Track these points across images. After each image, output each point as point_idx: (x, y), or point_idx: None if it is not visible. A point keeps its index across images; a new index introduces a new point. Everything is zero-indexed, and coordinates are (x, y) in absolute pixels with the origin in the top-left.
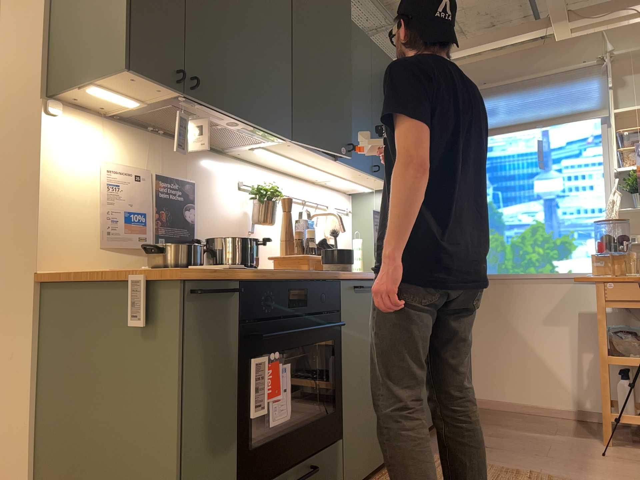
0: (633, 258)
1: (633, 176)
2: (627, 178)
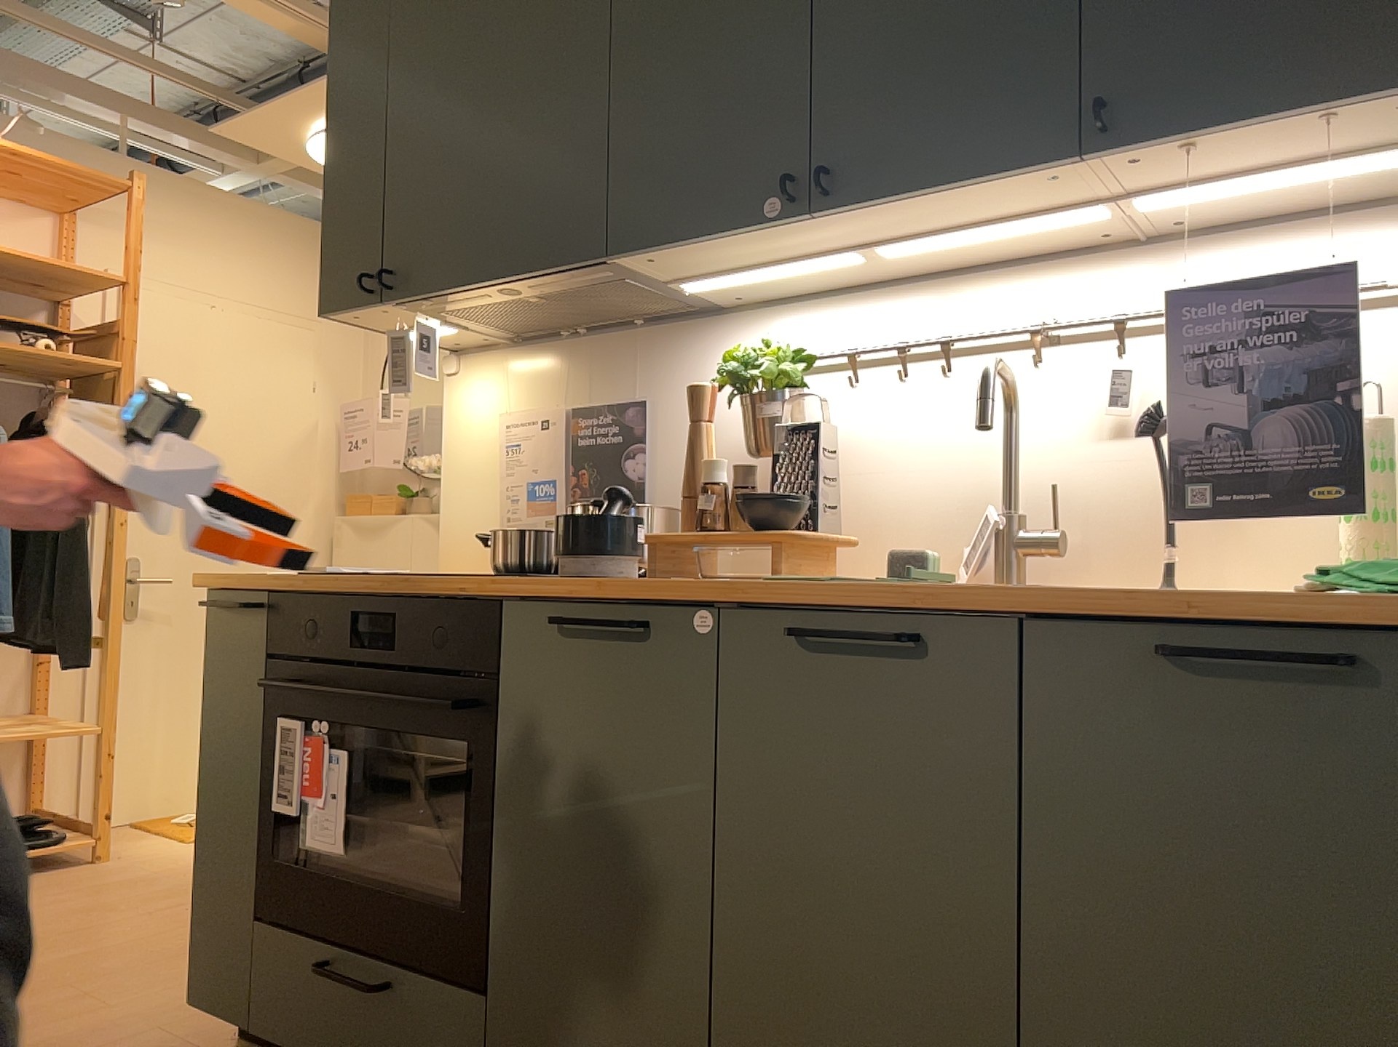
0: None
1: None
2: None
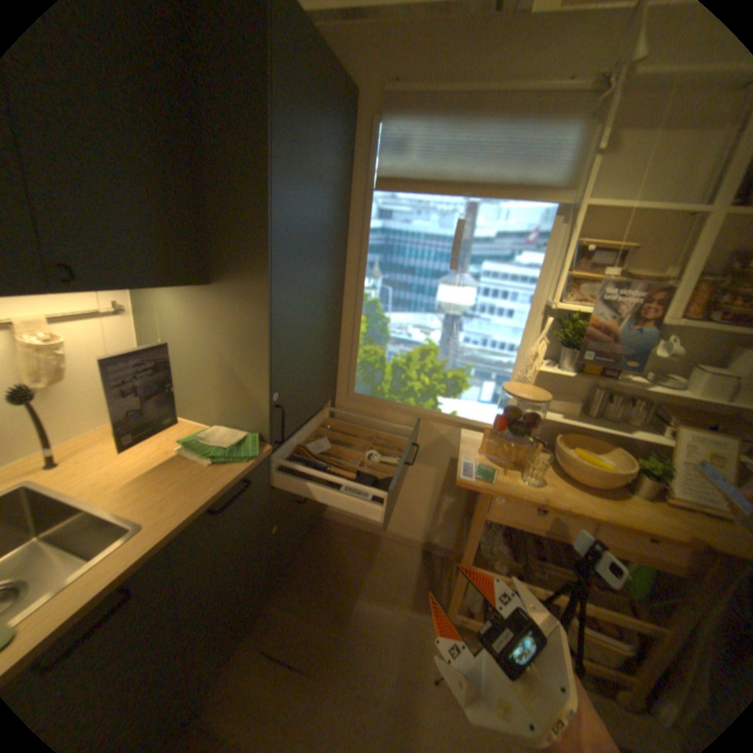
0: (538, 448)
1: (575, 319)
2: (567, 319)
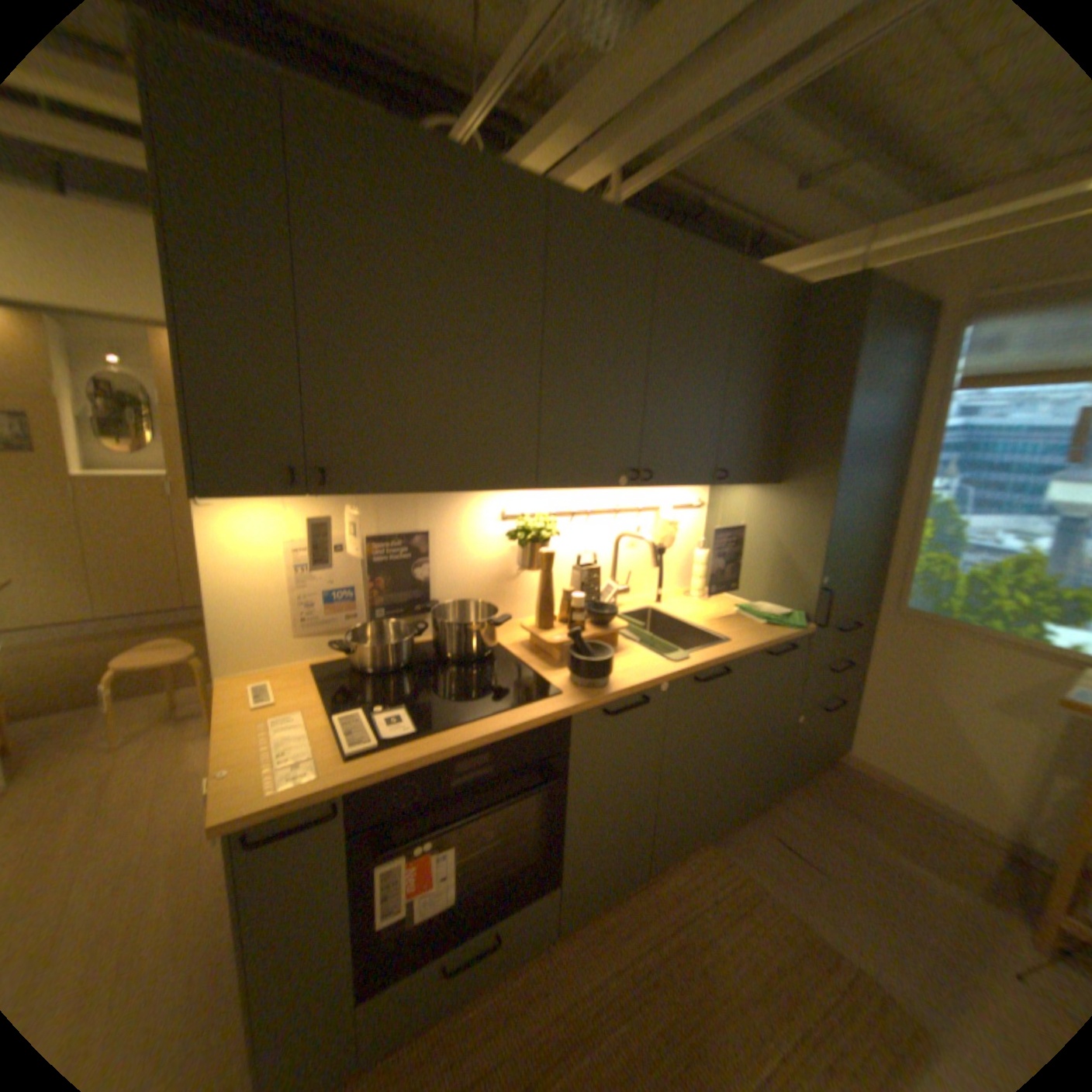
0: None
1: None
2: None
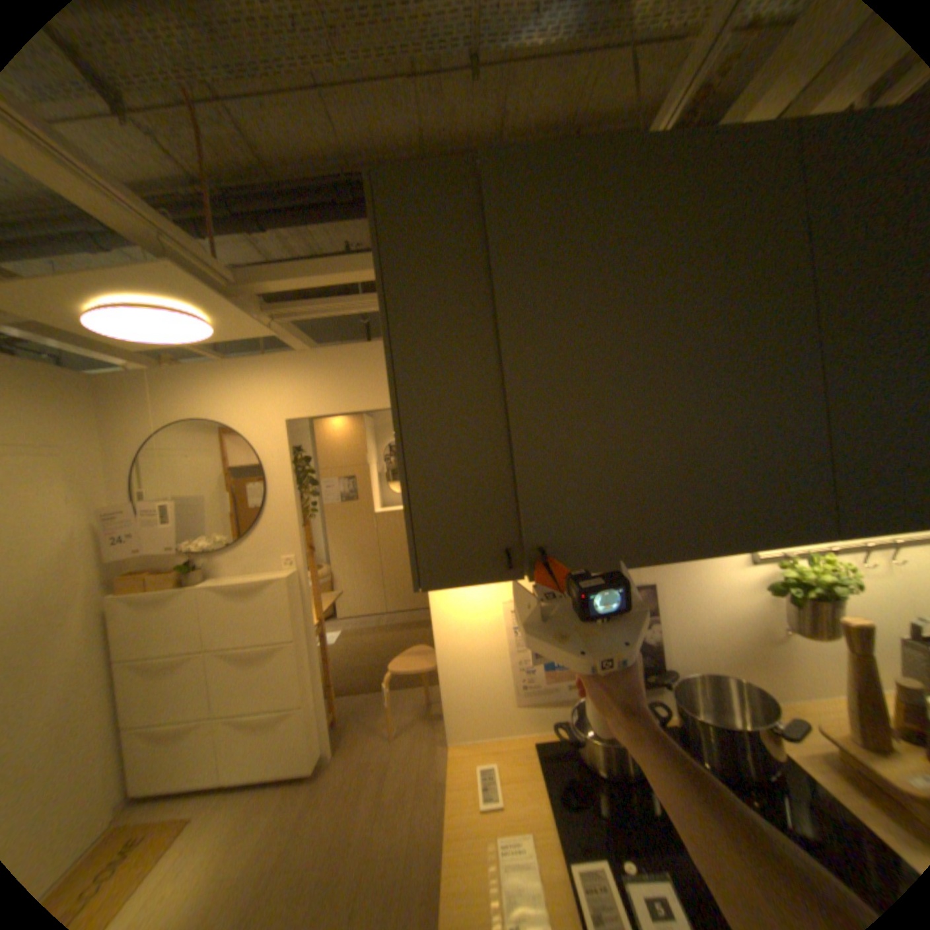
0: None
1: None
2: None
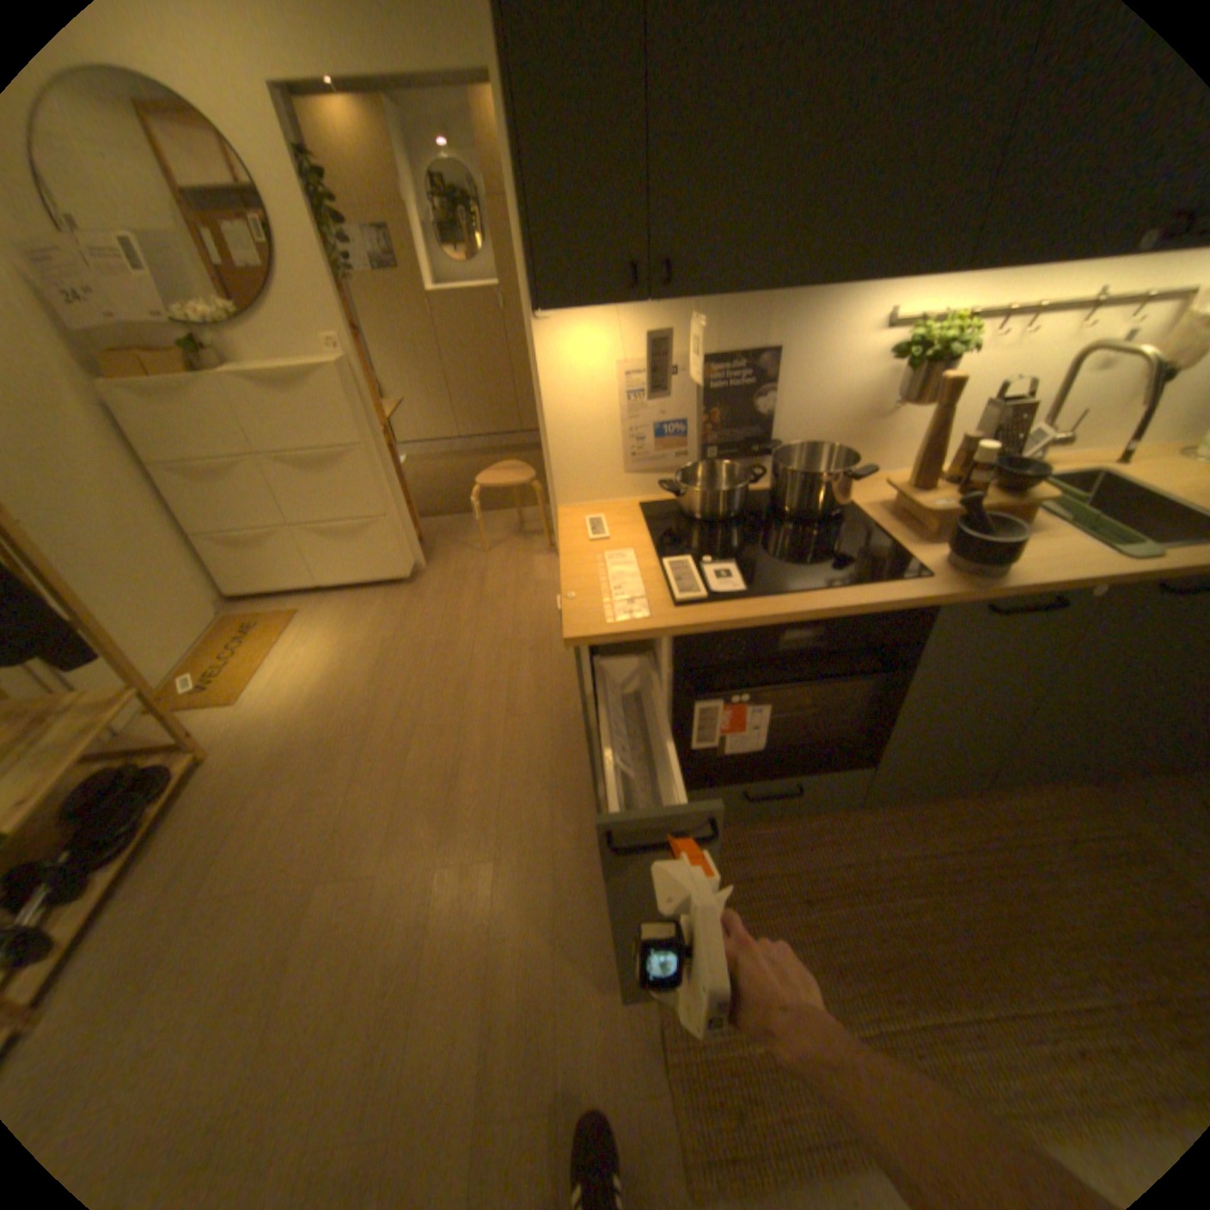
0: None
1: None
2: None
